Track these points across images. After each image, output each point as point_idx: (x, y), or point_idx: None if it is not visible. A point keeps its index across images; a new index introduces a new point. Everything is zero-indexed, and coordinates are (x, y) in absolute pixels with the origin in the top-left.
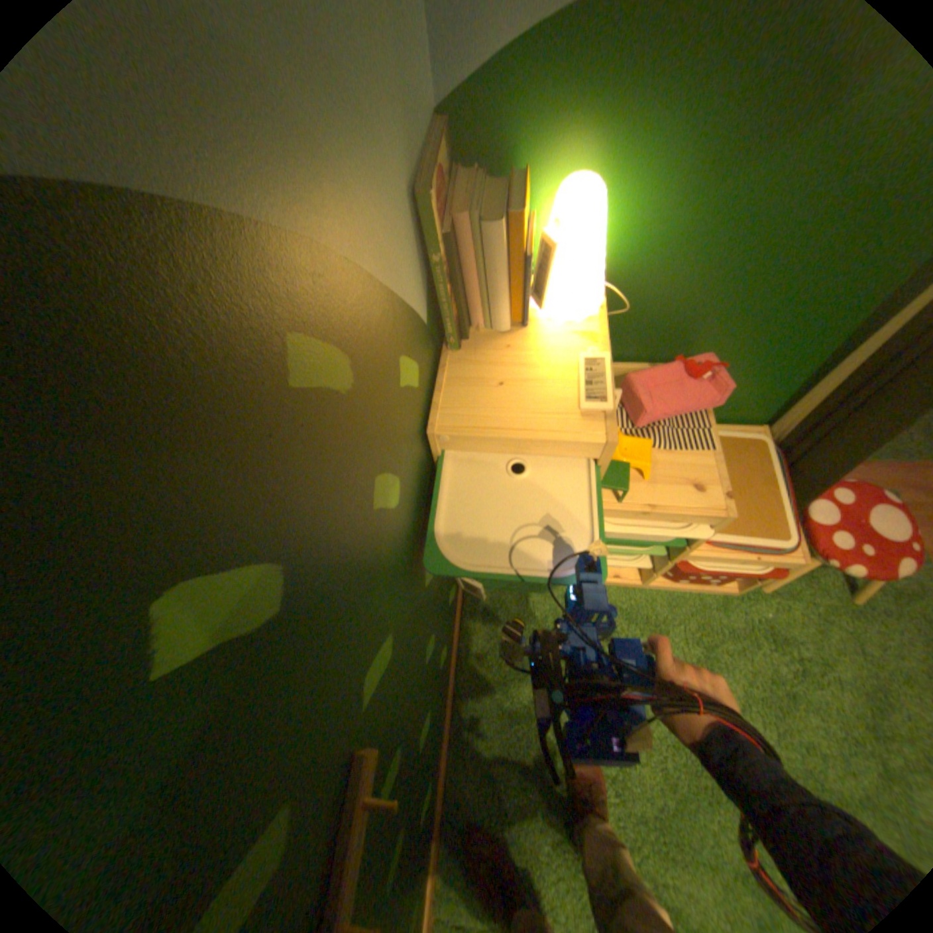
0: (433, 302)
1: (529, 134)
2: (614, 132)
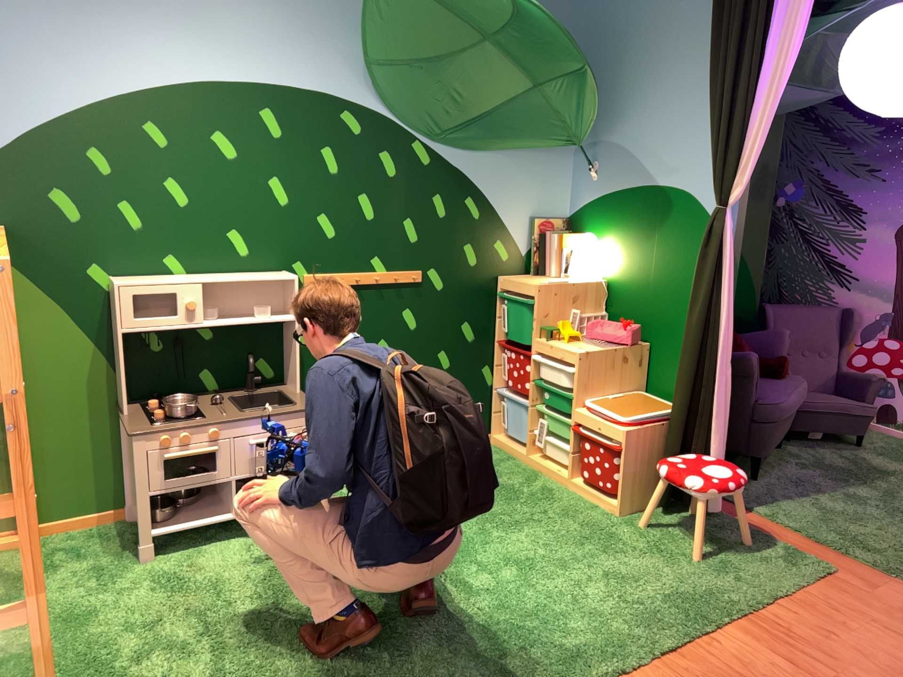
0: (528, 256)
1: (584, 229)
2: (604, 231)
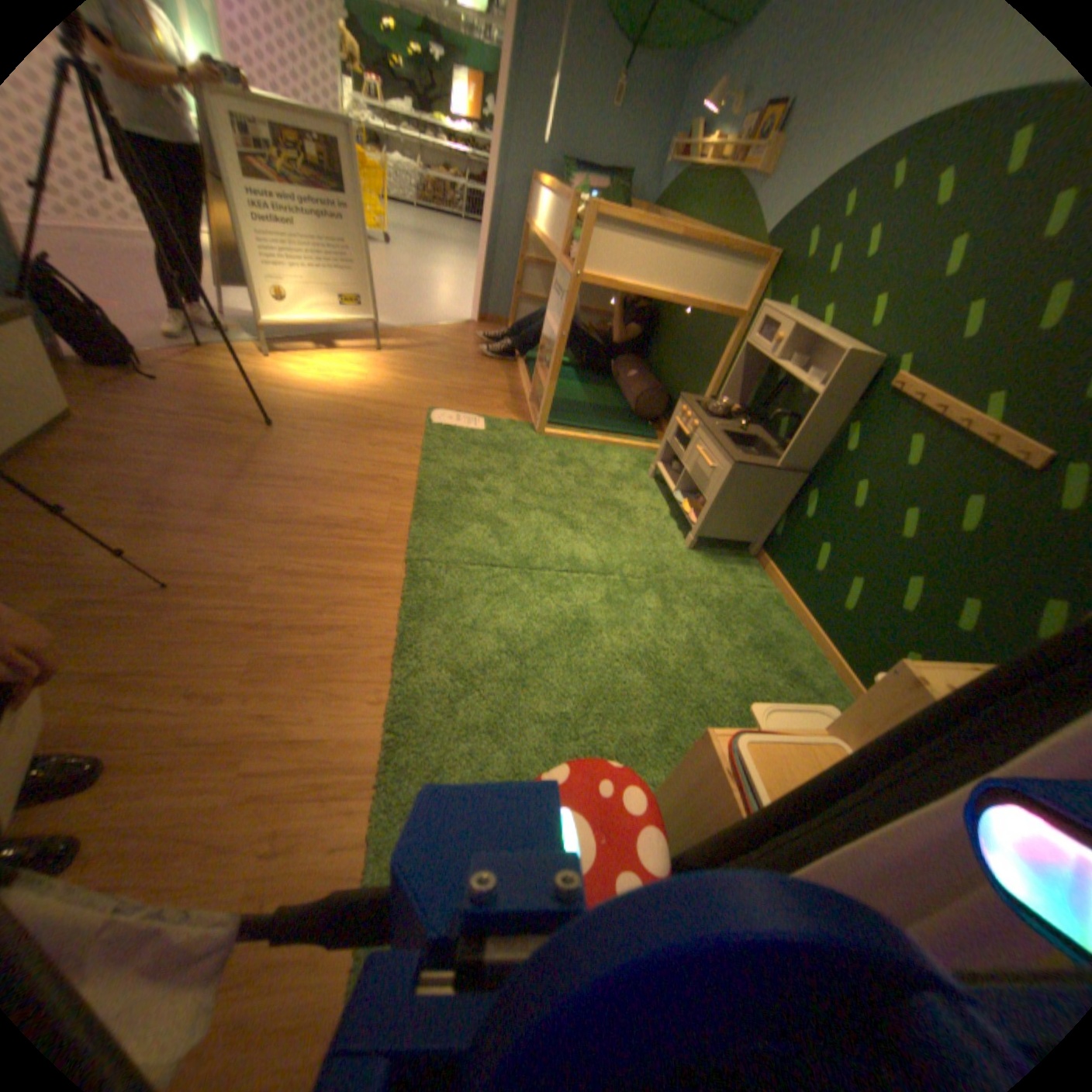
0: None
1: None
2: None
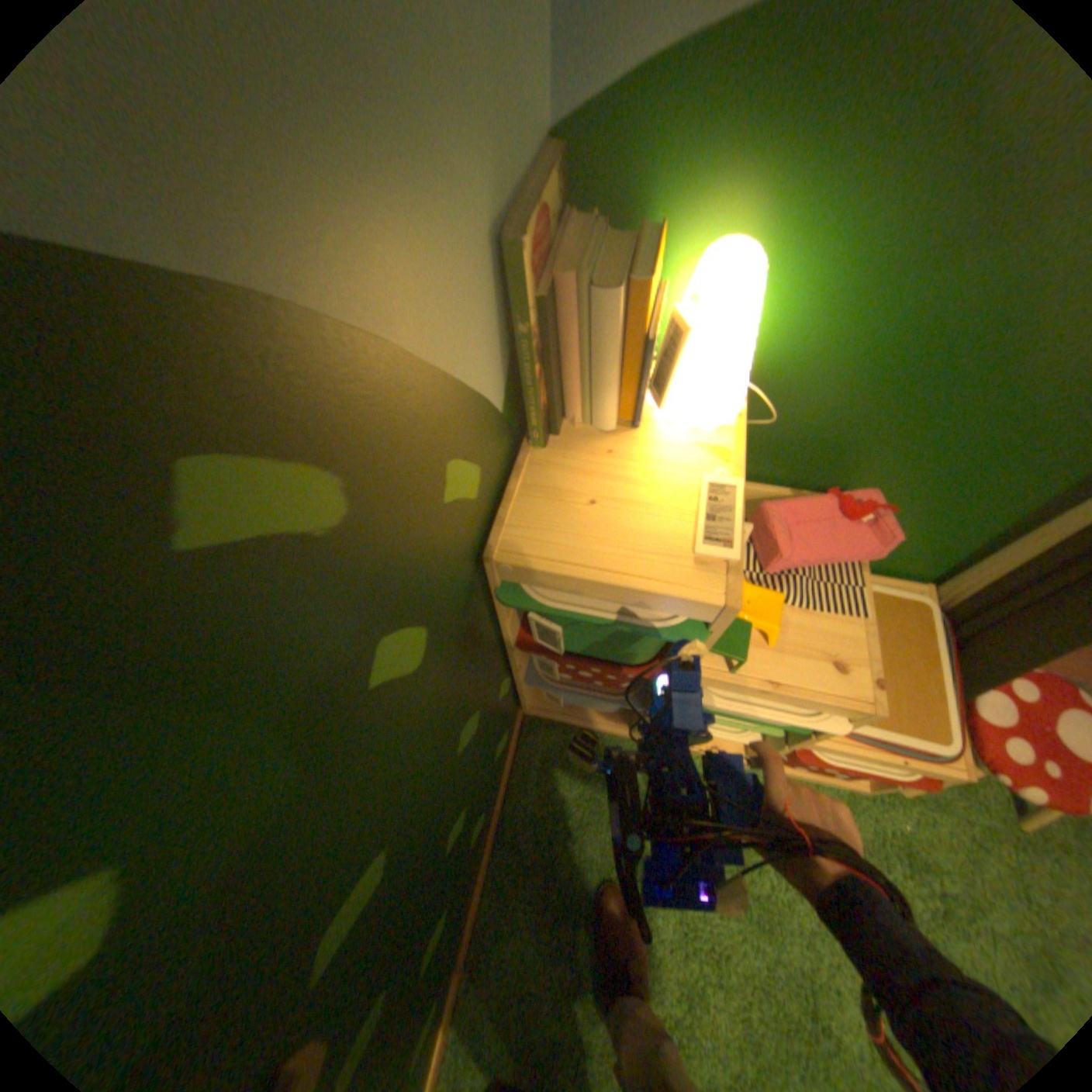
0: (518, 384)
1: (674, 179)
2: (789, 190)
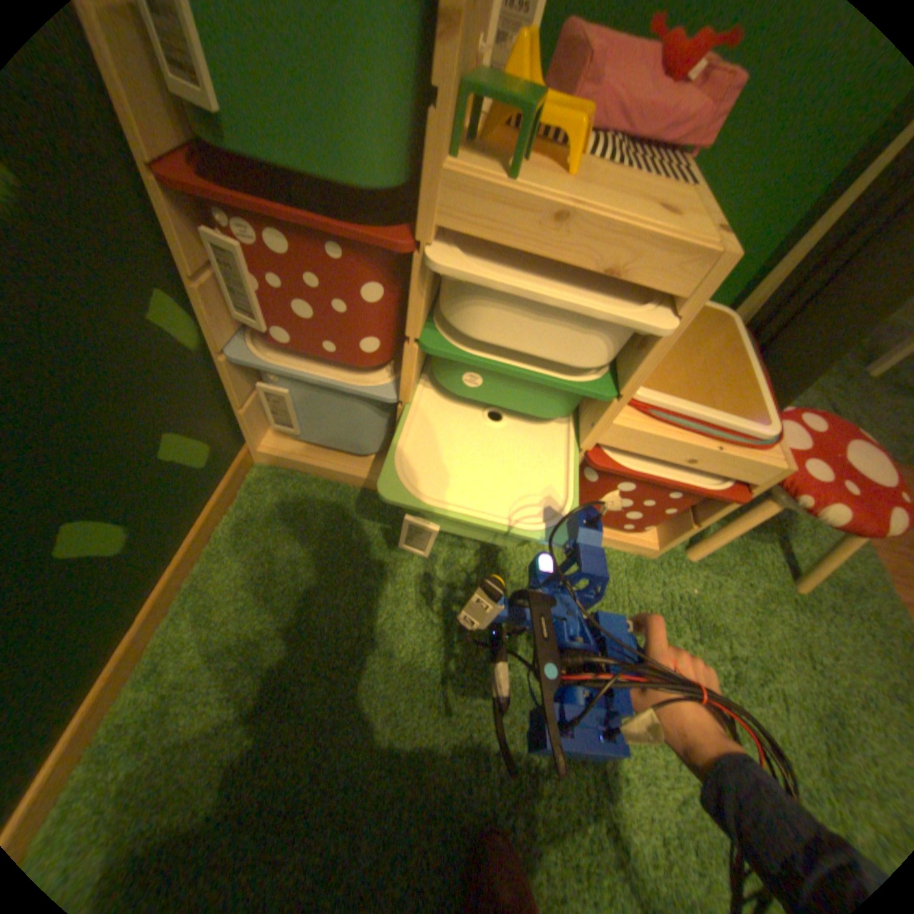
0: None
1: None
2: None
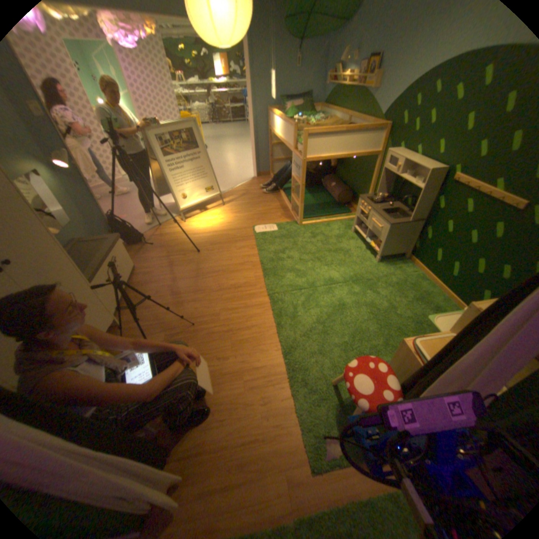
0: None
1: None
2: None
